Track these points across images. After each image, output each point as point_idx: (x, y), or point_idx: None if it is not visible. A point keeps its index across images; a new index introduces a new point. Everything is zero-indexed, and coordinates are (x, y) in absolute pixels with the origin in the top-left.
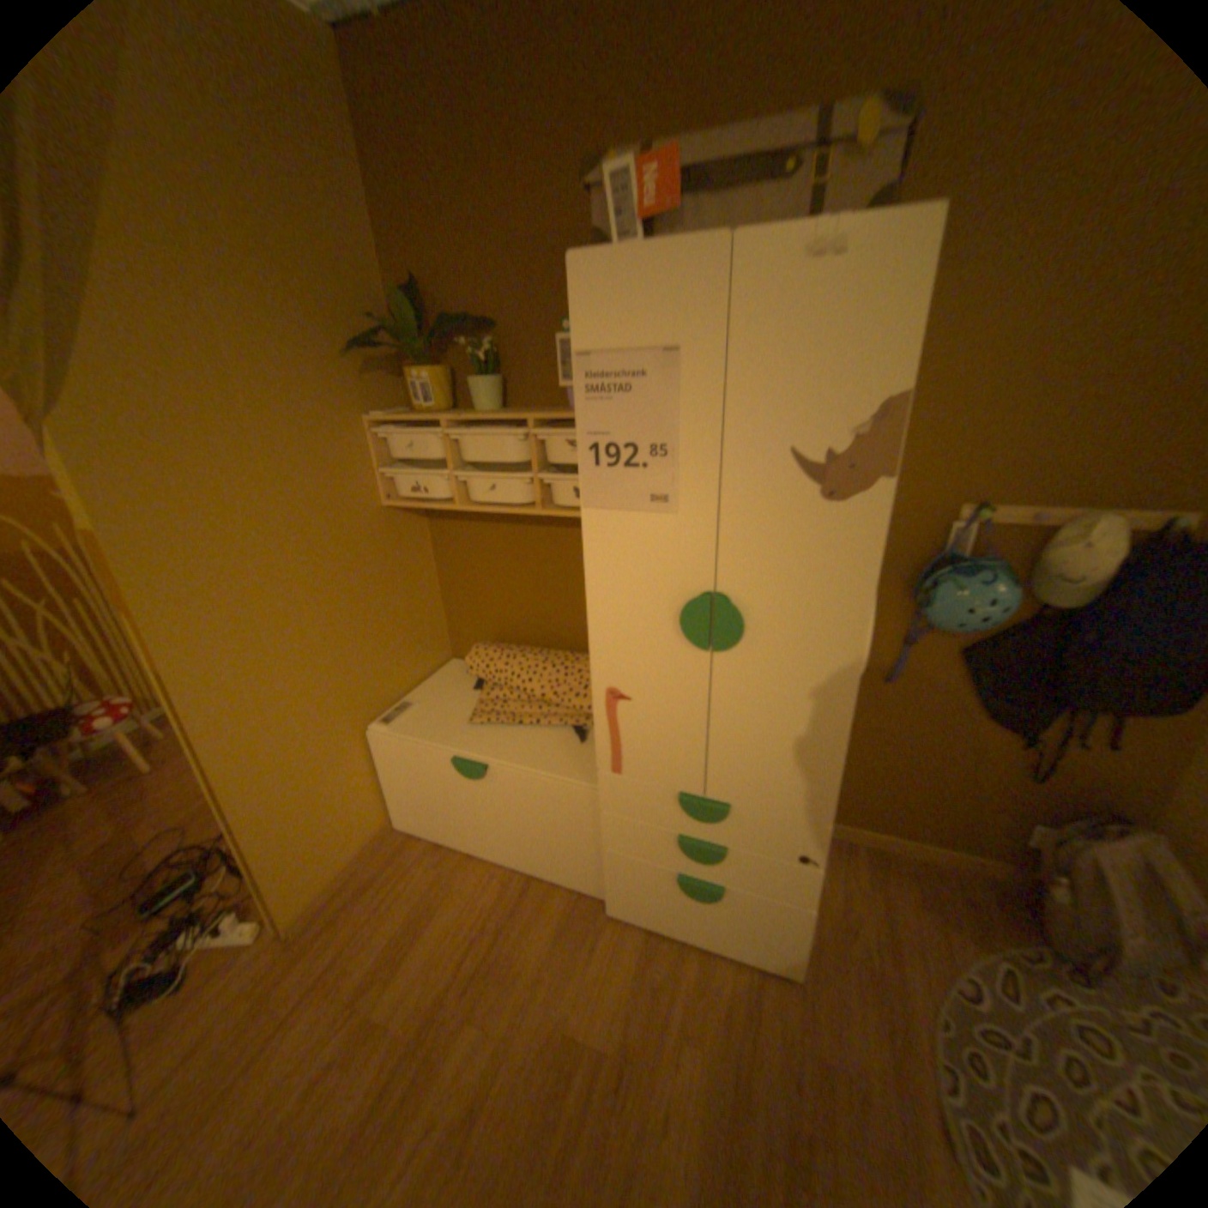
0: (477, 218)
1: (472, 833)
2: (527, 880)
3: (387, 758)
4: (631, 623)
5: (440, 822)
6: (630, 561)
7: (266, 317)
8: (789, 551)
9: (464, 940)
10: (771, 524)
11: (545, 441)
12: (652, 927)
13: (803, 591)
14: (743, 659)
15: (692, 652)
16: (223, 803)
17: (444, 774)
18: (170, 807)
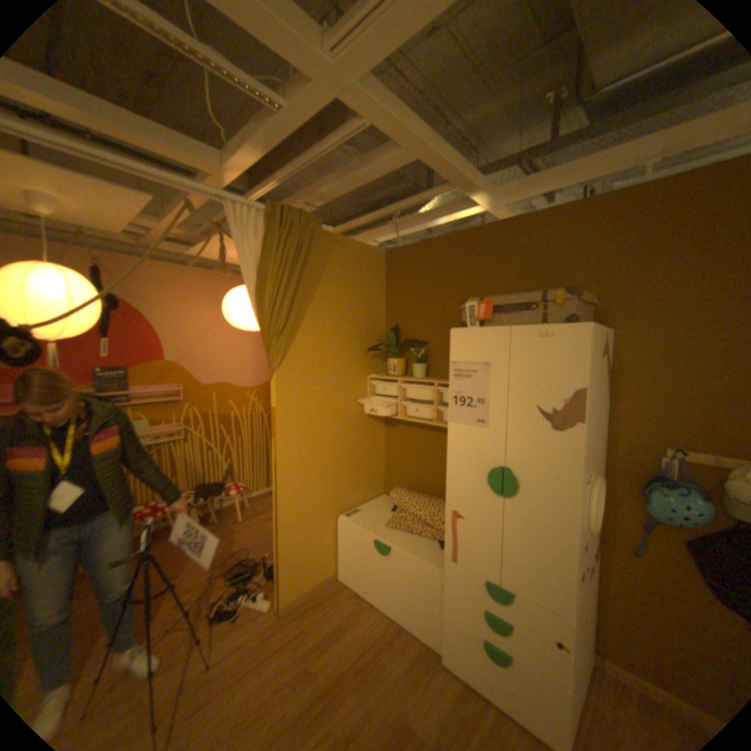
0: (425, 306)
1: (377, 590)
2: (401, 629)
3: (344, 535)
4: (466, 477)
5: (361, 580)
6: (467, 447)
7: (343, 340)
8: (539, 451)
9: (362, 648)
10: (530, 438)
11: (441, 392)
12: (468, 680)
13: (547, 472)
14: (519, 504)
15: (494, 496)
16: (279, 529)
17: (369, 549)
18: (246, 539)
